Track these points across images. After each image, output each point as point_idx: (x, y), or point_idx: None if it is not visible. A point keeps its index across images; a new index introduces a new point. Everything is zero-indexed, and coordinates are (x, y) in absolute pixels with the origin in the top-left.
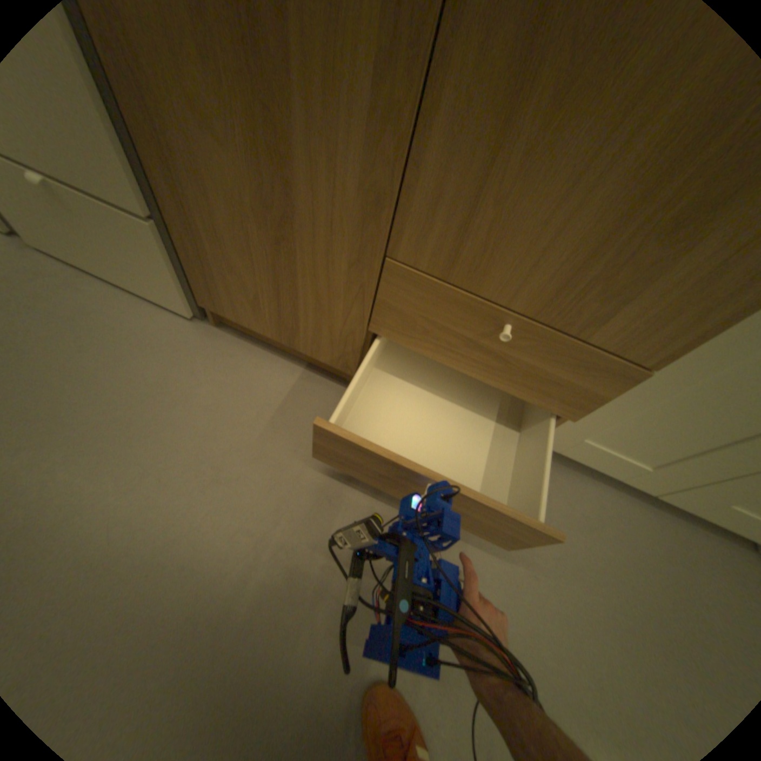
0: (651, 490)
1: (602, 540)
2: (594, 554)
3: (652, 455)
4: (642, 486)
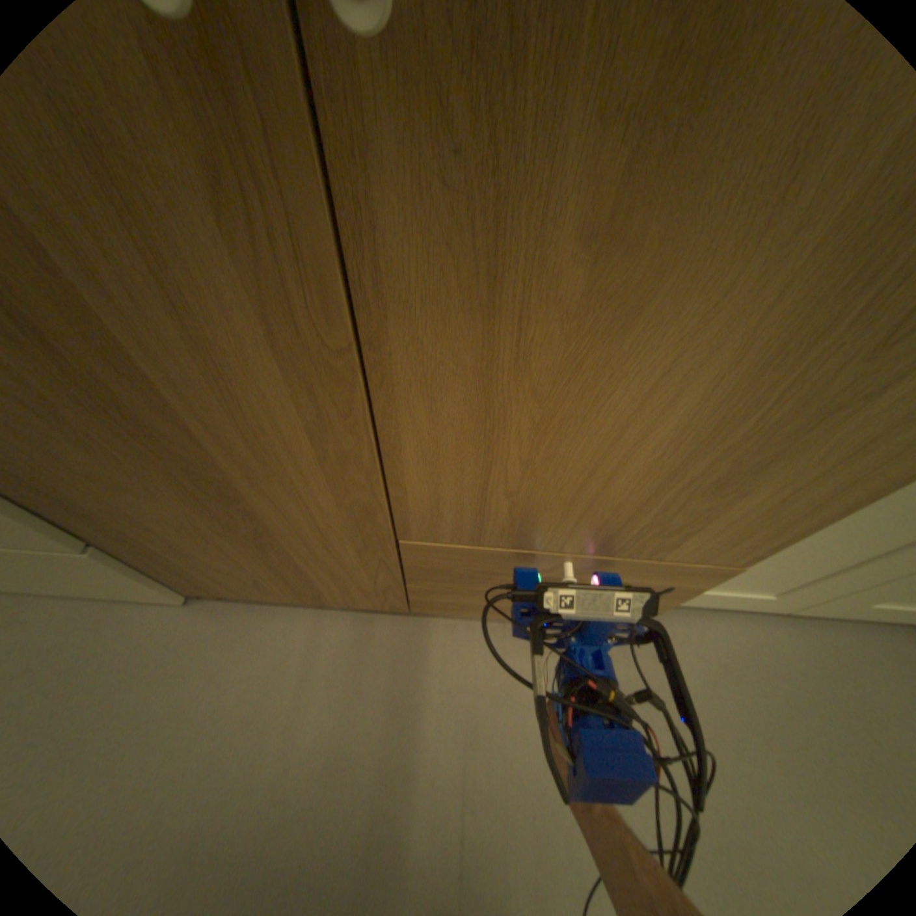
0: (780, 609)
1: (749, 689)
2: (748, 712)
3: (769, 586)
4: (769, 608)
